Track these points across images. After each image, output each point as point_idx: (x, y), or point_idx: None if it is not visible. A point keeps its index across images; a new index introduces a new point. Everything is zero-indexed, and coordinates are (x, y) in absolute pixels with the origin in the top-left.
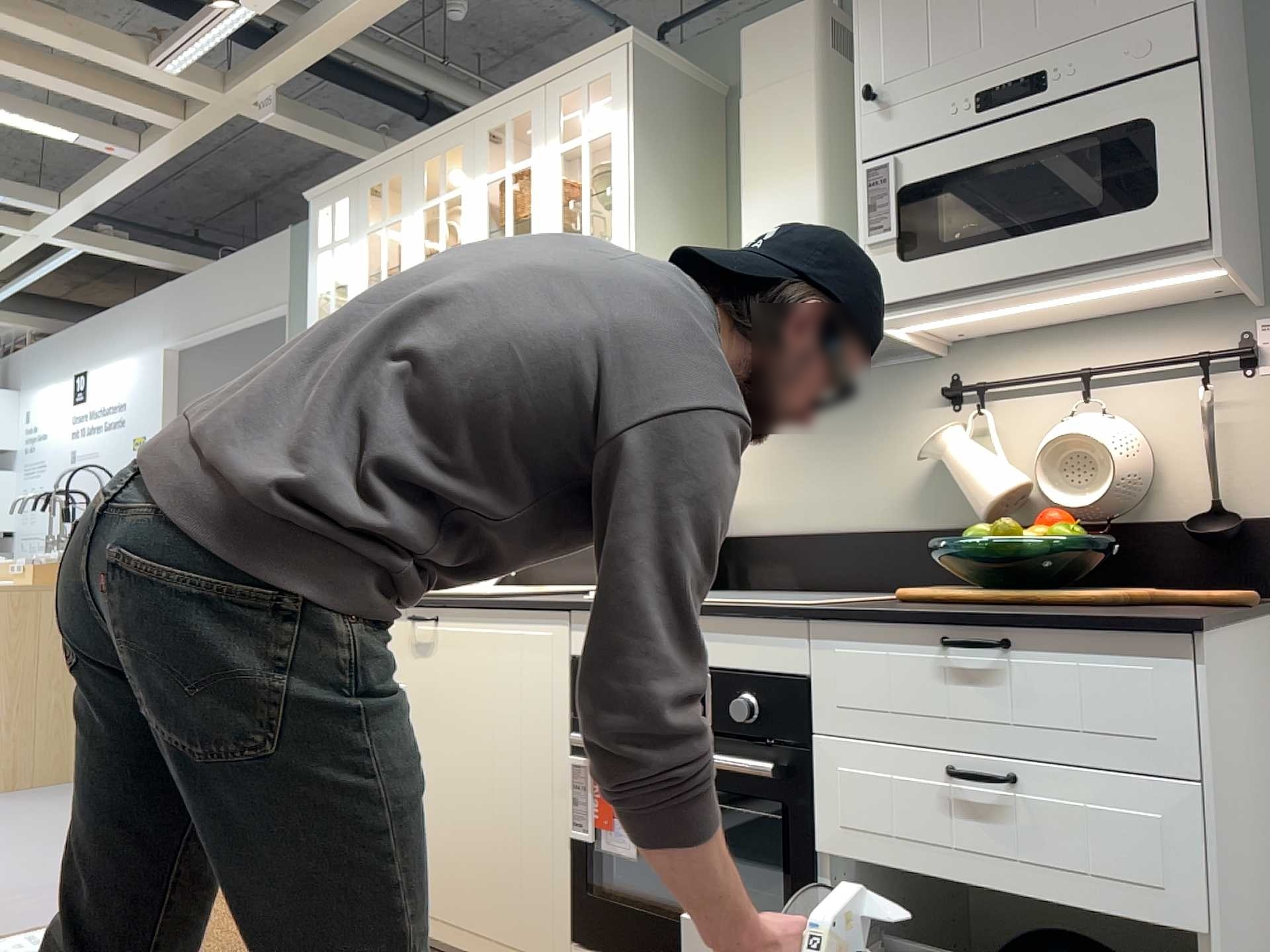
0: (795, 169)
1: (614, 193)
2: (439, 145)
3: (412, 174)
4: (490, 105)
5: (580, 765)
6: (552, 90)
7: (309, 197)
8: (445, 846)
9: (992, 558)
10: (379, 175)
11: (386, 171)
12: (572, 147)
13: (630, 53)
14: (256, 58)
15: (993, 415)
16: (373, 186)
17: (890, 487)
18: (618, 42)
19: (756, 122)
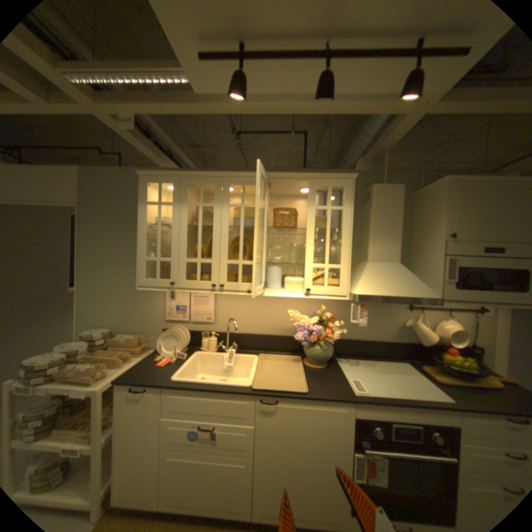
0: (393, 238)
1: (344, 233)
2: (242, 180)
3: (221, 187)
4: (277, 175)
5: (360, 458)
6: (313, 181)
7: (139, 173)
8: (281, 490)
9: (461, 371)
10: (197, 179)
11: (202, 179)
12: (322, 208)
13: (354, 182)
14: (127, 93)
15: (427, 317)
16: (192, 184)
17: (390, 330)
18: (350, 176)
19: (380, 218)
